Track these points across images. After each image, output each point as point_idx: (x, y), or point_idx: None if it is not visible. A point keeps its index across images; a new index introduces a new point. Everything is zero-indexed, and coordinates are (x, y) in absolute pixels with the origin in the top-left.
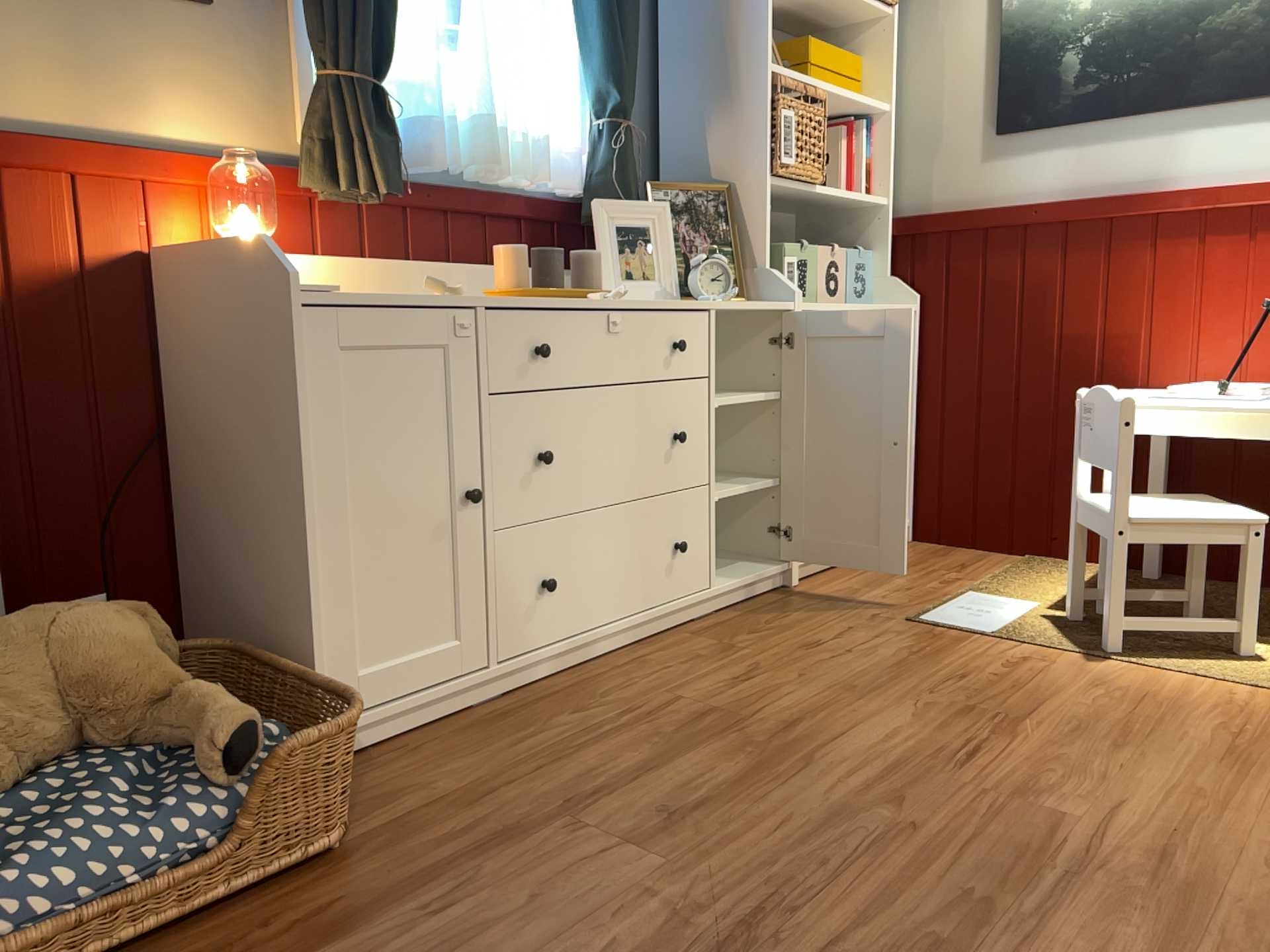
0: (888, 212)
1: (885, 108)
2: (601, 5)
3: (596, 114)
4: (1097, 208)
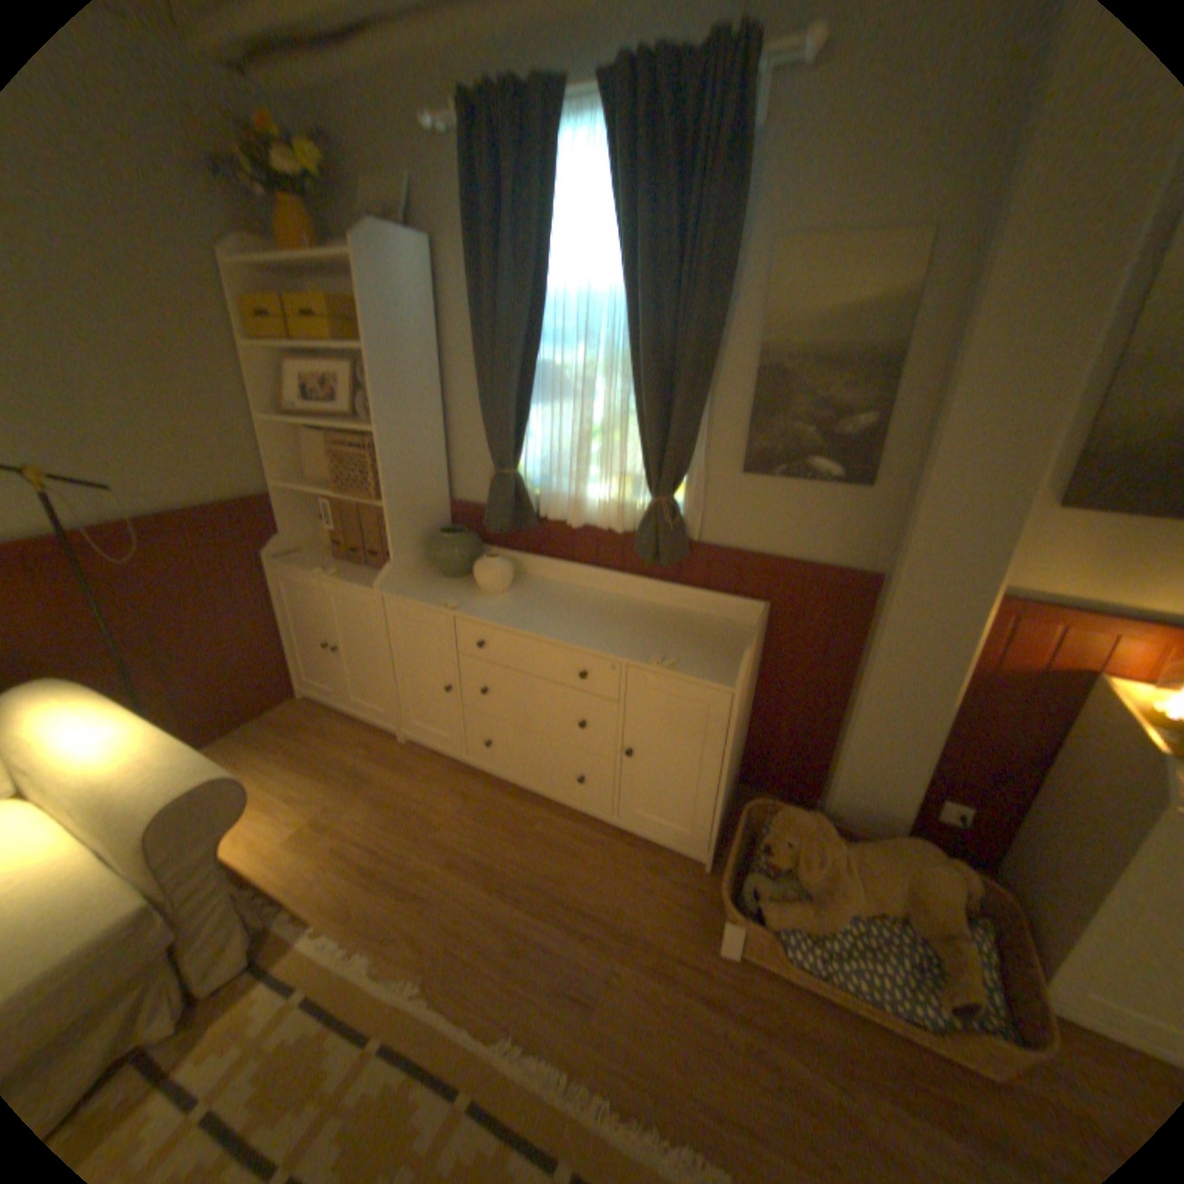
0: None
1: None
2: None
3: None
4: None
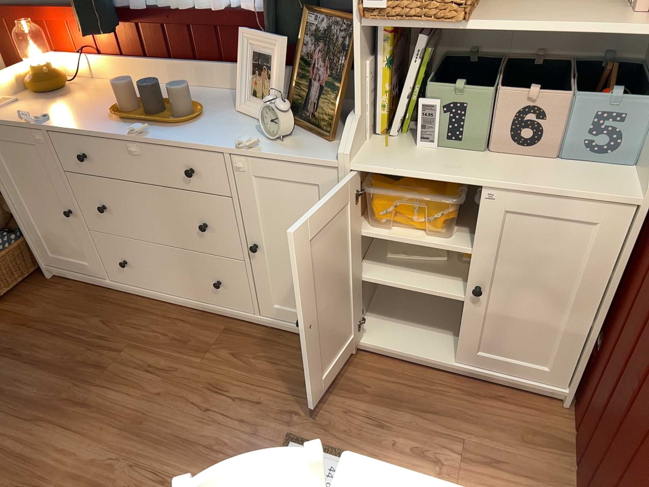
0: None
1: None
2: None
3: None
4: None
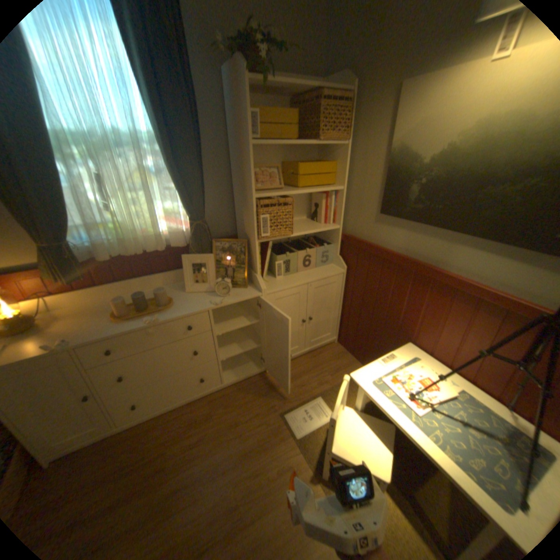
0: (339, 231)
1: (340, 189)
2: (172, 179)
3: (188, 217)
4: (411, 265)
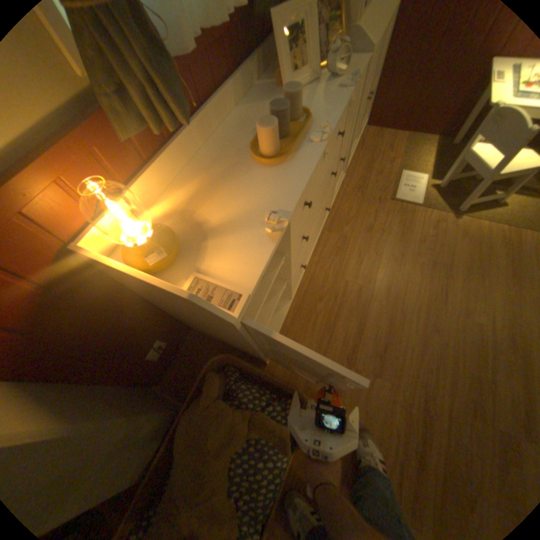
0: None
1: None
2: None
3: None
4: None
